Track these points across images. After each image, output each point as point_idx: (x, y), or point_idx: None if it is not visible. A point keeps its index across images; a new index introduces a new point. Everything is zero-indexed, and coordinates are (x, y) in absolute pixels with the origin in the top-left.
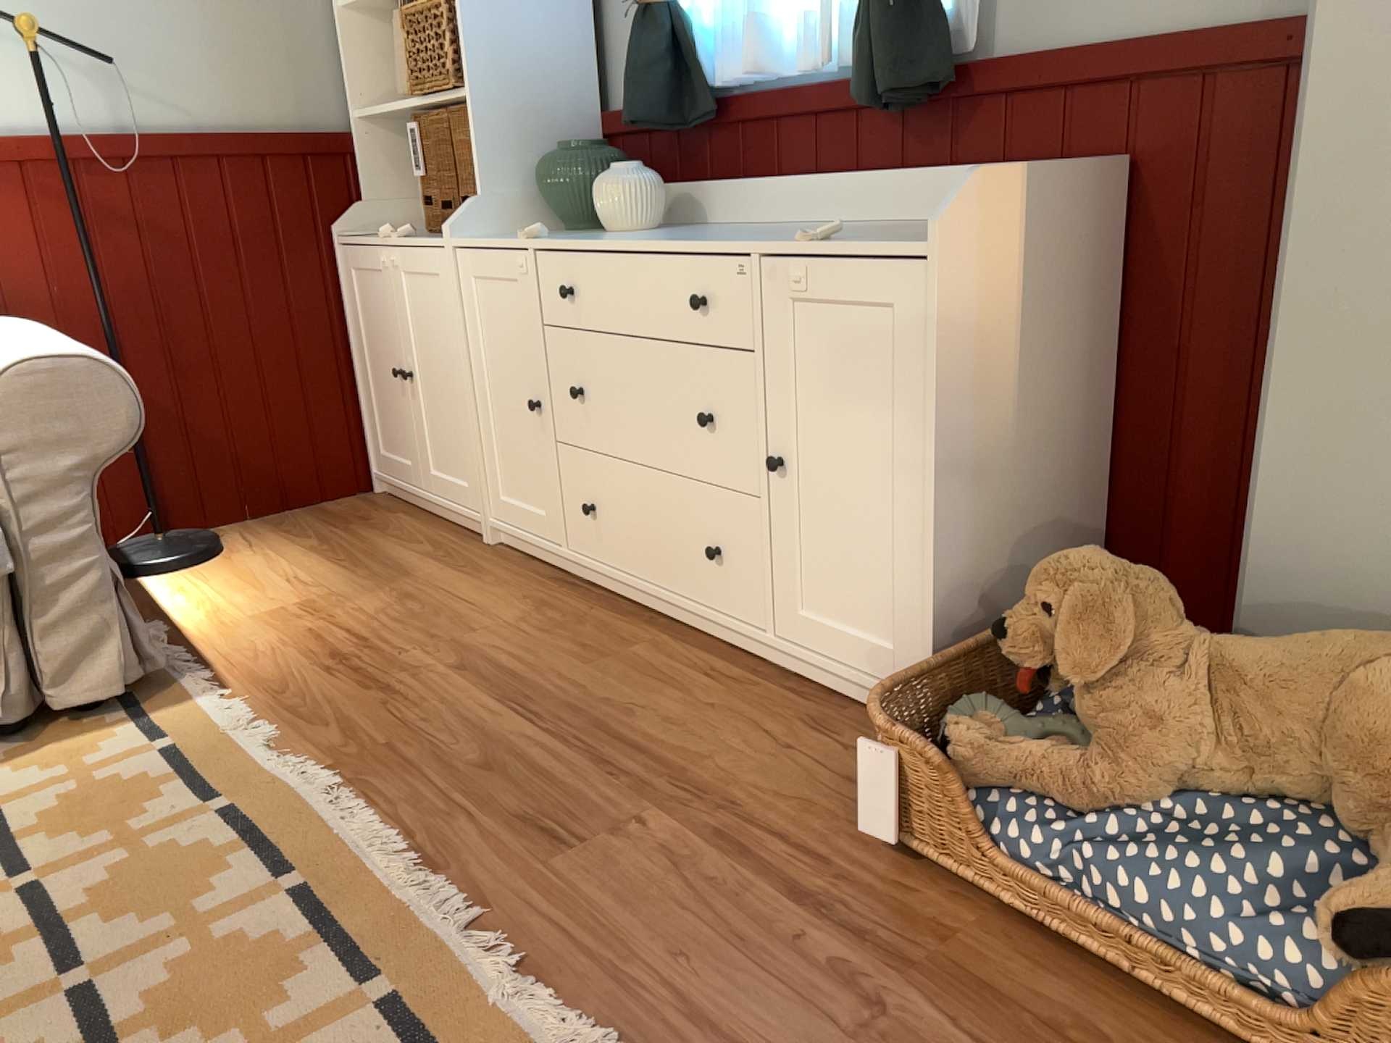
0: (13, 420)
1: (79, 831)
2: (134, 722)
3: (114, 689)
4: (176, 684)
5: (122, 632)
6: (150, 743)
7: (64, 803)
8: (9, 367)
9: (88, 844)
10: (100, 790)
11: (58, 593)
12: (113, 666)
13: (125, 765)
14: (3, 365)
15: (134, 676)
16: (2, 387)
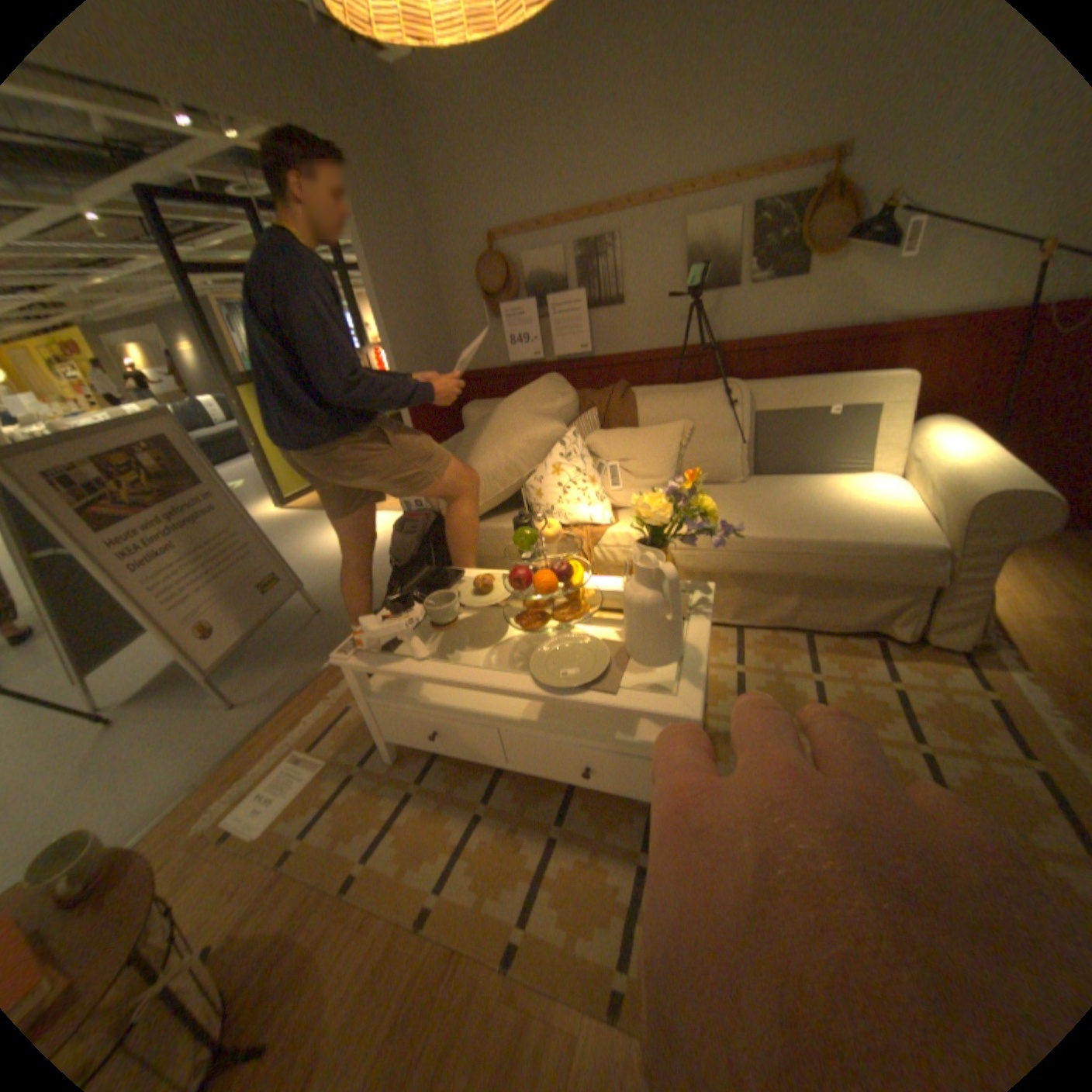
0: (981, 518)
1: (948, 734)
2: (969, 671)
3: (962, 649)
4: (993, 654)
5: (981, 626)
6: (981, 692)
7: (936, 709)
8: (992, 492)
9: (954, 747)
10: (955, 711)
11: (958, 599)
12: (967, 639)
13: (968, 701)
14: (985, 486)
15: (975, 646)
16: (983, 502)
